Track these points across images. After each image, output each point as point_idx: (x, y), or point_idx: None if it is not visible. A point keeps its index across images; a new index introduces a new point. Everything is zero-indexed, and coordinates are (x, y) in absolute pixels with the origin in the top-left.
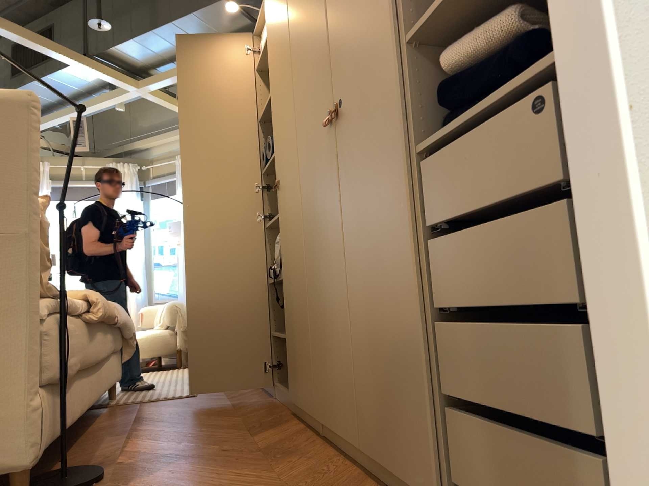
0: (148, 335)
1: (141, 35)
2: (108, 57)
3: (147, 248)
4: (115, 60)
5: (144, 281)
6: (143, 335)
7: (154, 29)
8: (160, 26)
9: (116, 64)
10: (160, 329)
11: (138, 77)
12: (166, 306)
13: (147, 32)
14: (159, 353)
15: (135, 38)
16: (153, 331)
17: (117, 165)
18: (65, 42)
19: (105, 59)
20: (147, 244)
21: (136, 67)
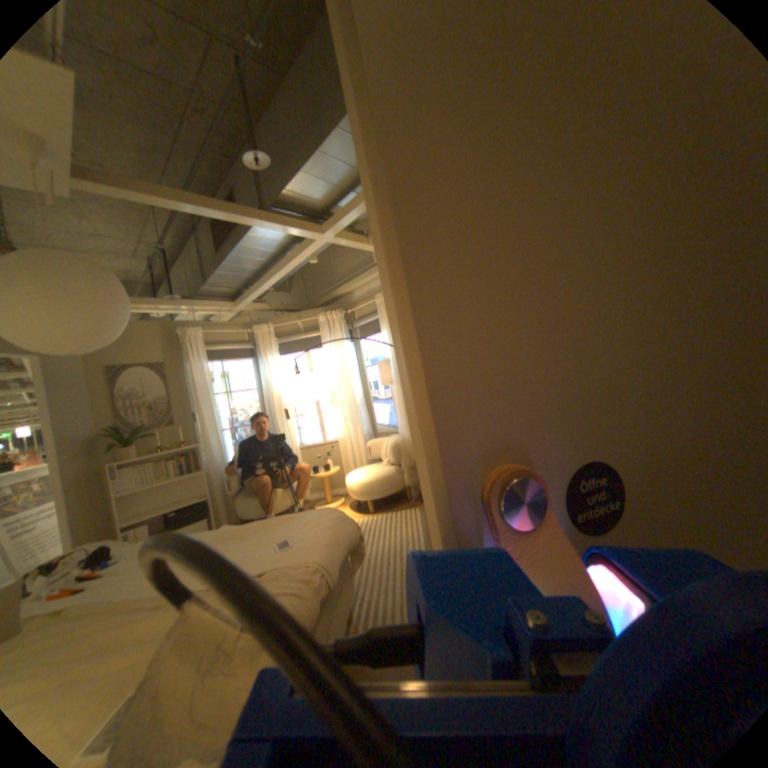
0: (377, 477)
1: (305, 161)
2: (282, 205)
3: (364, 384)
4: (290, 207)
5: (366, 414)
6: (372, 477)
7: (316, 146)
8: (323, 138)
9: (293, 211)
10: (387, 464)
11: (320, 221)
12: (389, 445)
13: (310, 154)
14: (389, 492)
15: (299, 168)
16: (381, 470)
17: (325, 313)
18: (242, 201)
19: (280, 209)
20: (363, 380)
21: (315, 209)
